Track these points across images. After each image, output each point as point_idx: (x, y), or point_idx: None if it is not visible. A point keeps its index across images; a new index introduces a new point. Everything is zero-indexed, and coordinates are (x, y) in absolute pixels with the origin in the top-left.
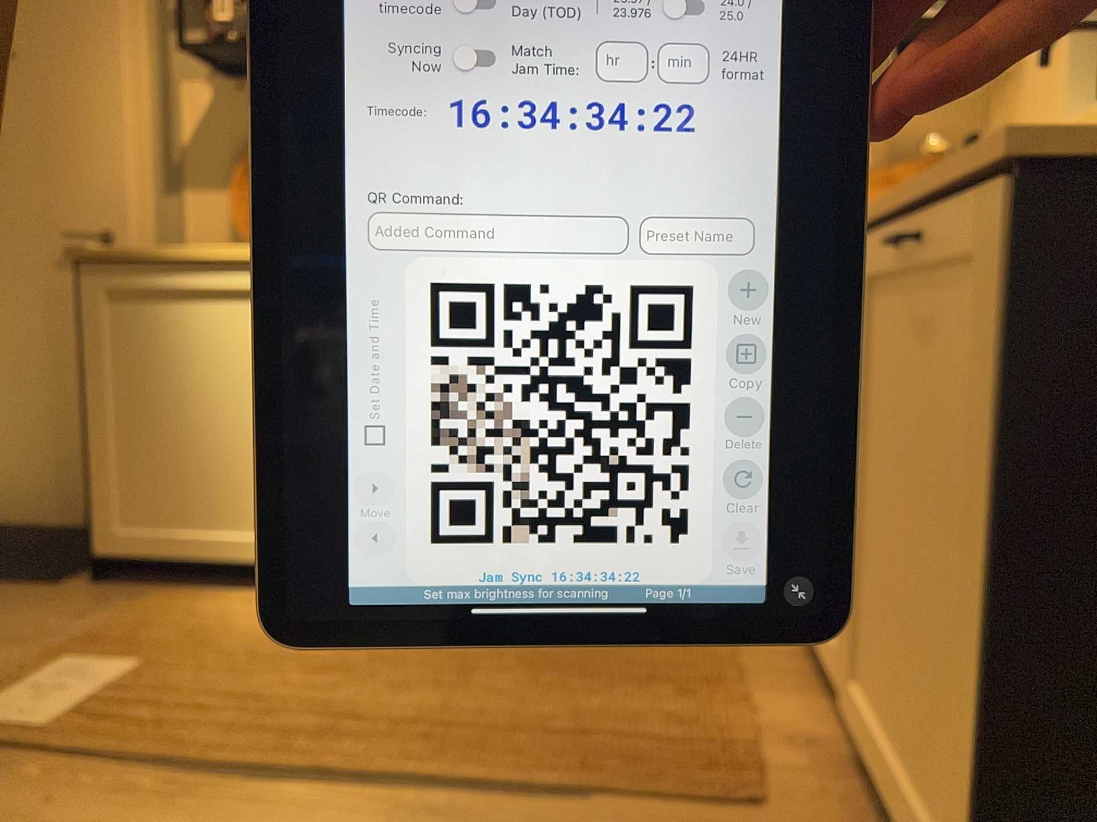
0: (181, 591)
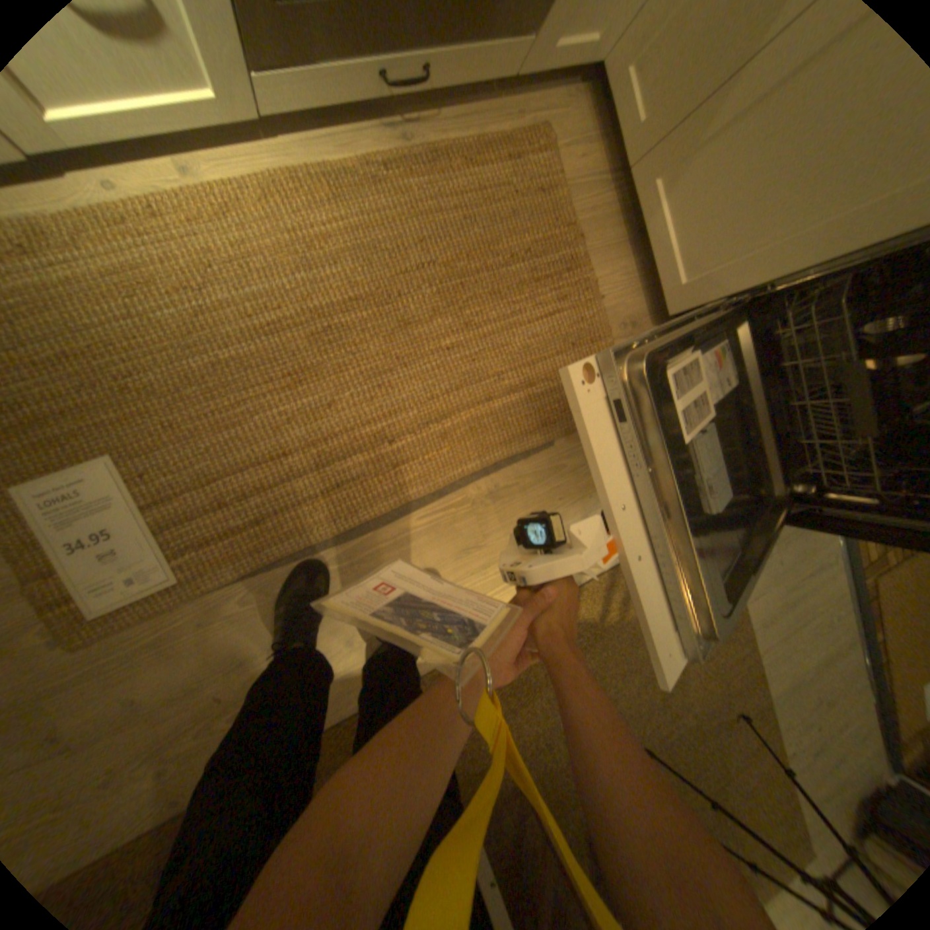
0: None
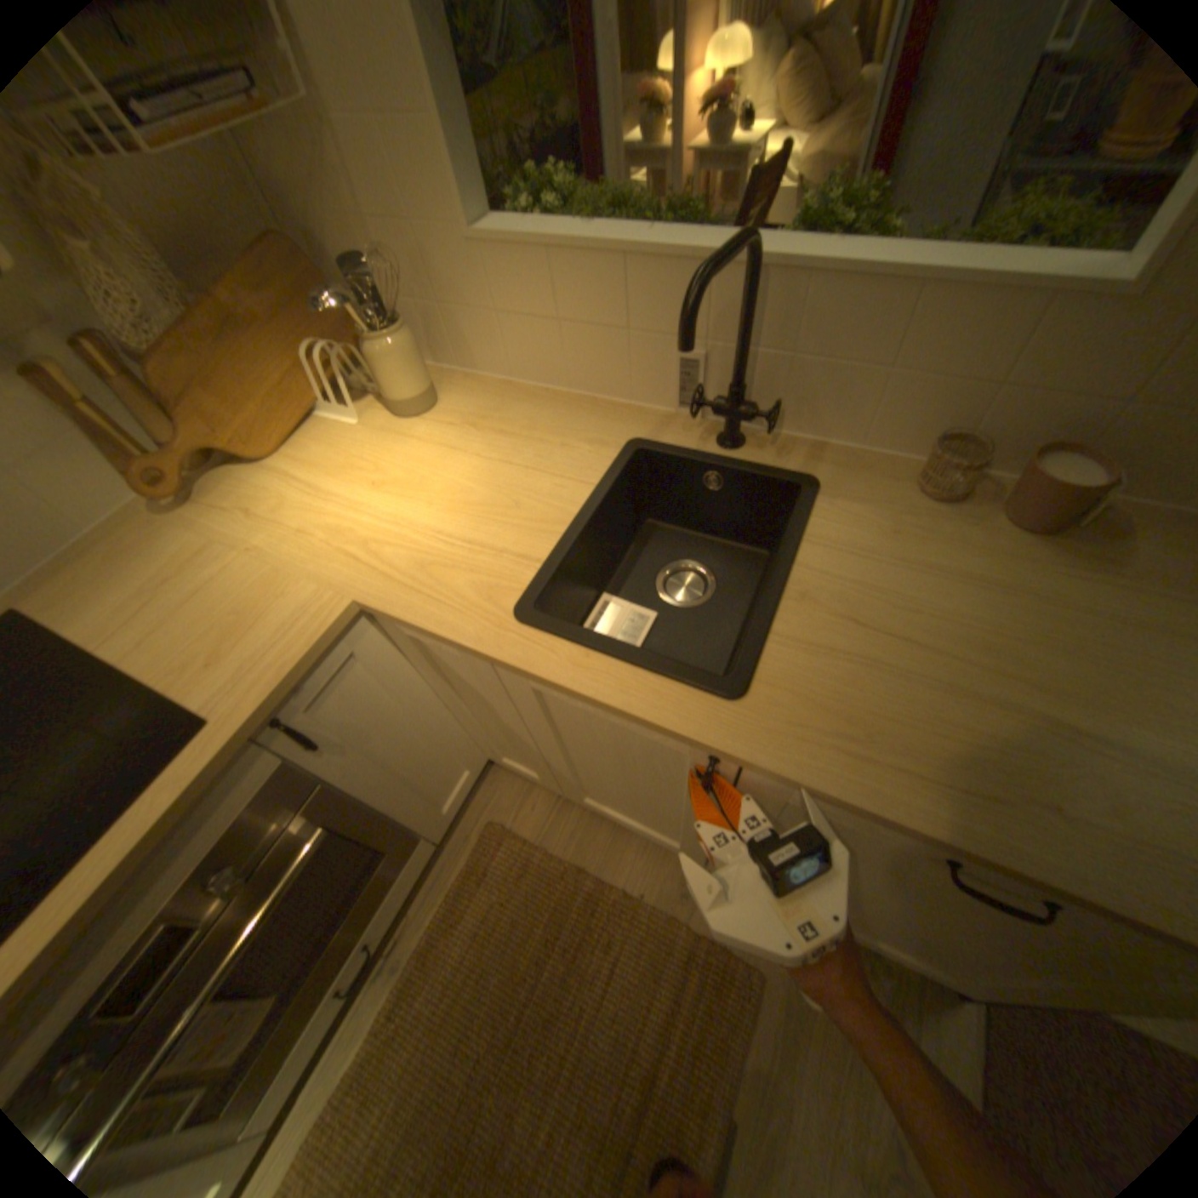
0: None
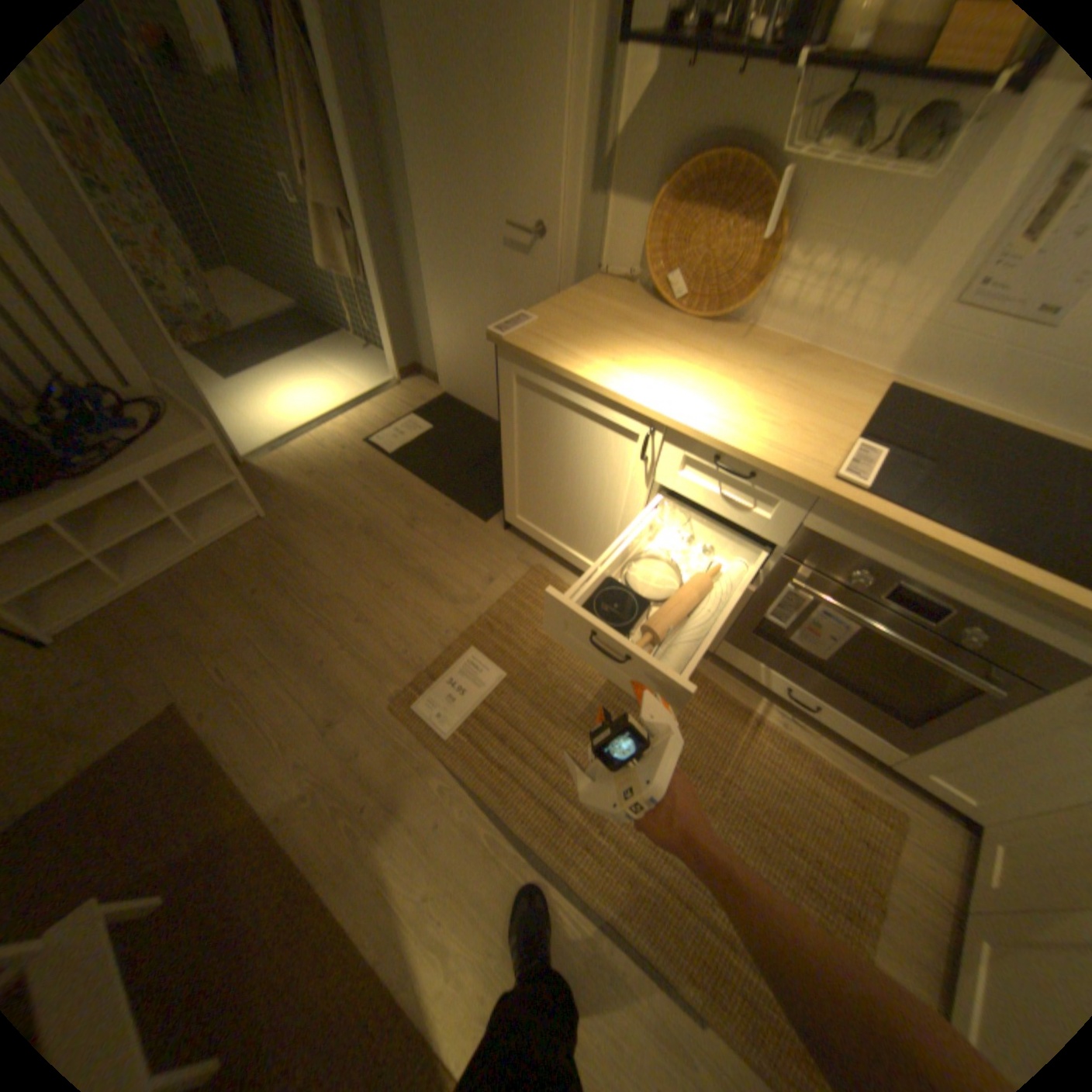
0: (550, 567)
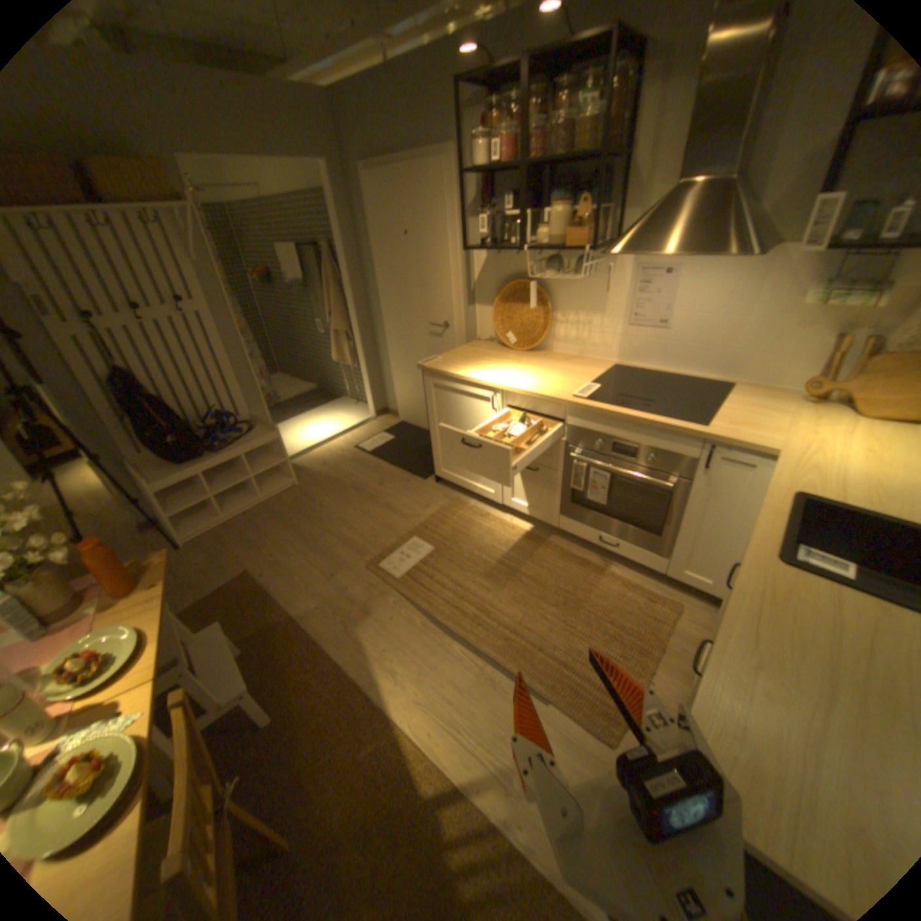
0: (463, 497)
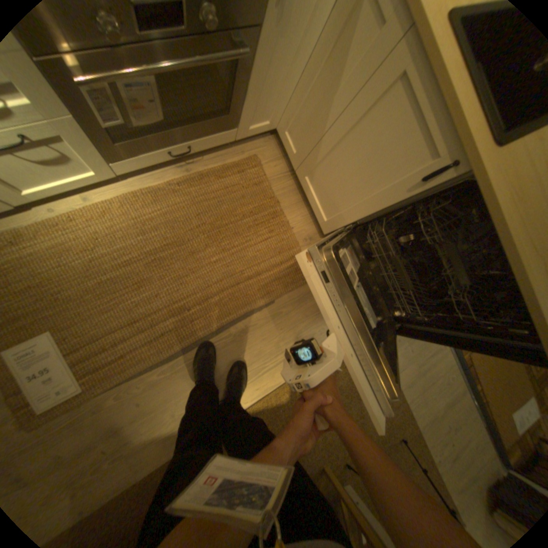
0: None
